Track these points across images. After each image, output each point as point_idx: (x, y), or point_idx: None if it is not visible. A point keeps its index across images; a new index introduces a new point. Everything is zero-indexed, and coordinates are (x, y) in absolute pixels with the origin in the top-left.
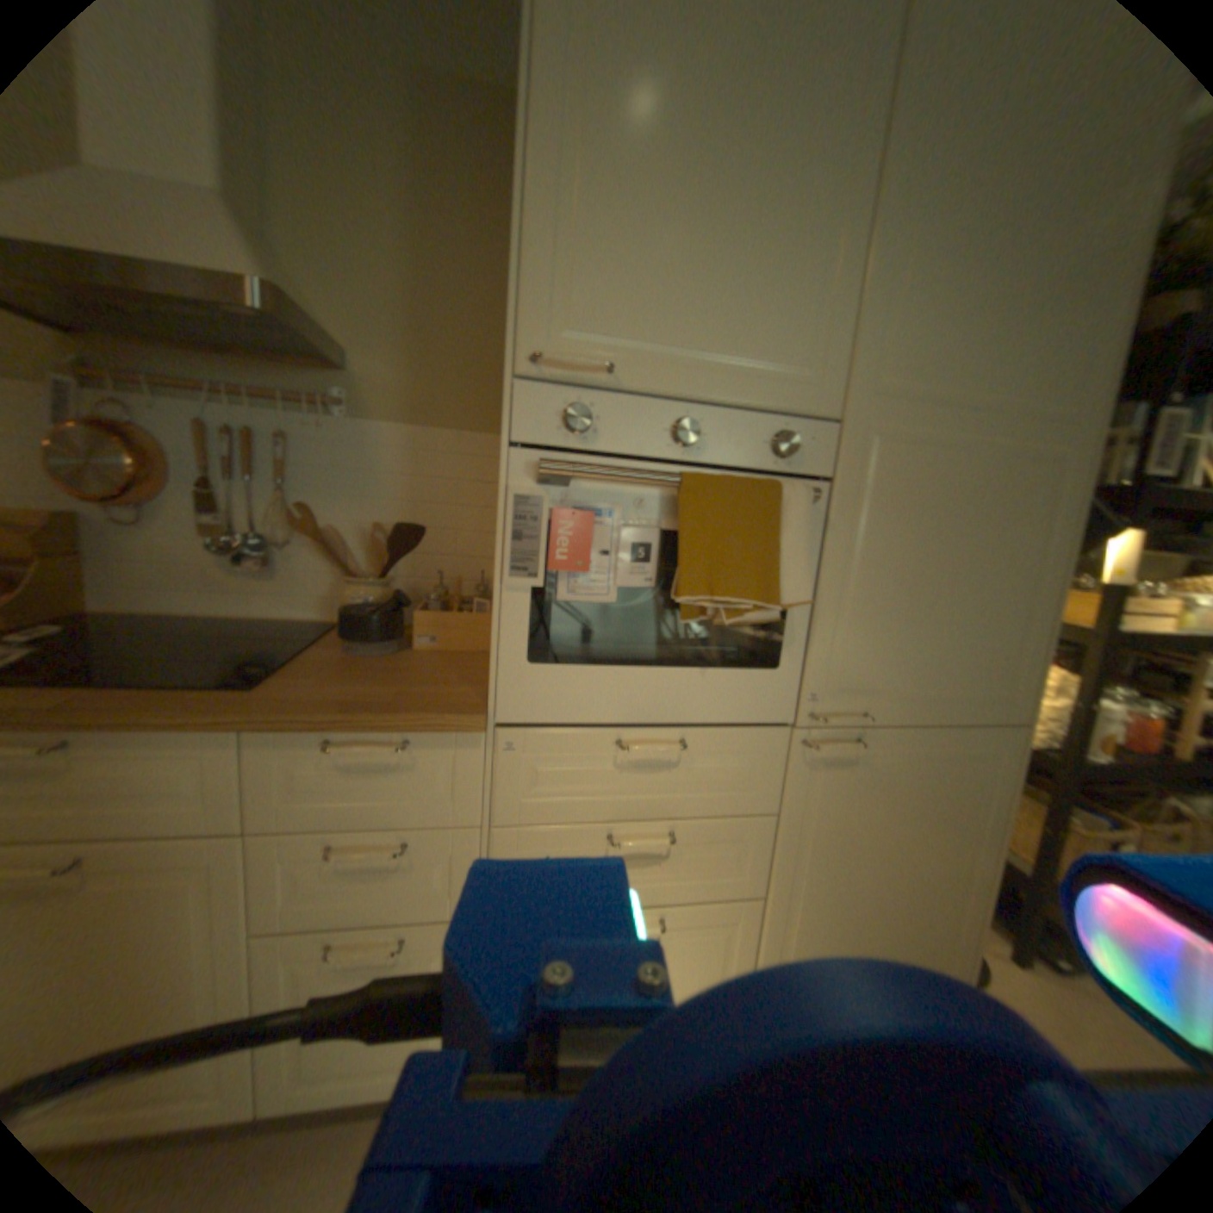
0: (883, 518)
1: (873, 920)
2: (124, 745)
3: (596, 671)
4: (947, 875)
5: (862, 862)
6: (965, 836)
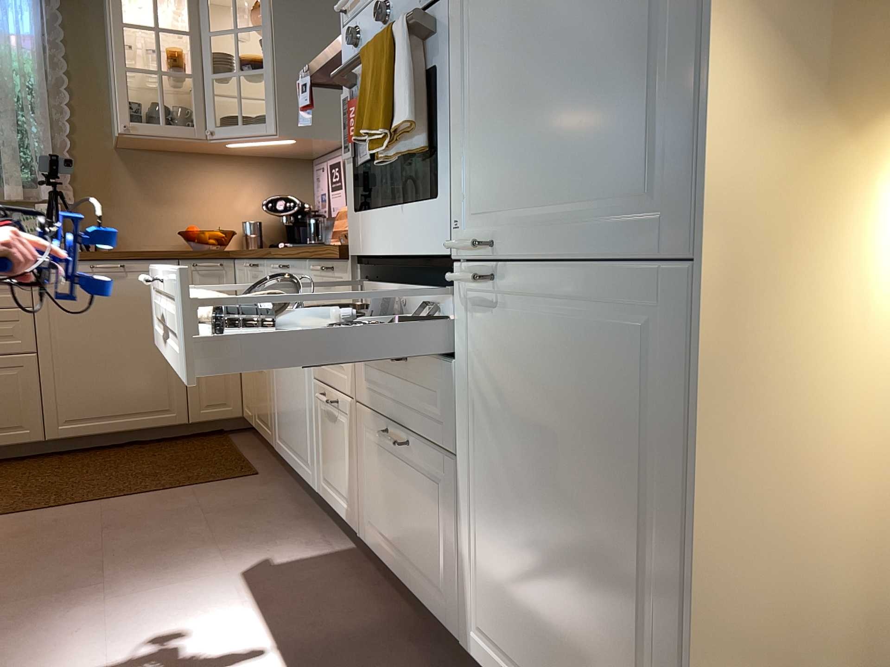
0: (488, 2)
1: (543, 554)
2: (294, 266)
3: (373, 214)
4: (621, 535)
5: (522, 455)
6: (636, 471)
